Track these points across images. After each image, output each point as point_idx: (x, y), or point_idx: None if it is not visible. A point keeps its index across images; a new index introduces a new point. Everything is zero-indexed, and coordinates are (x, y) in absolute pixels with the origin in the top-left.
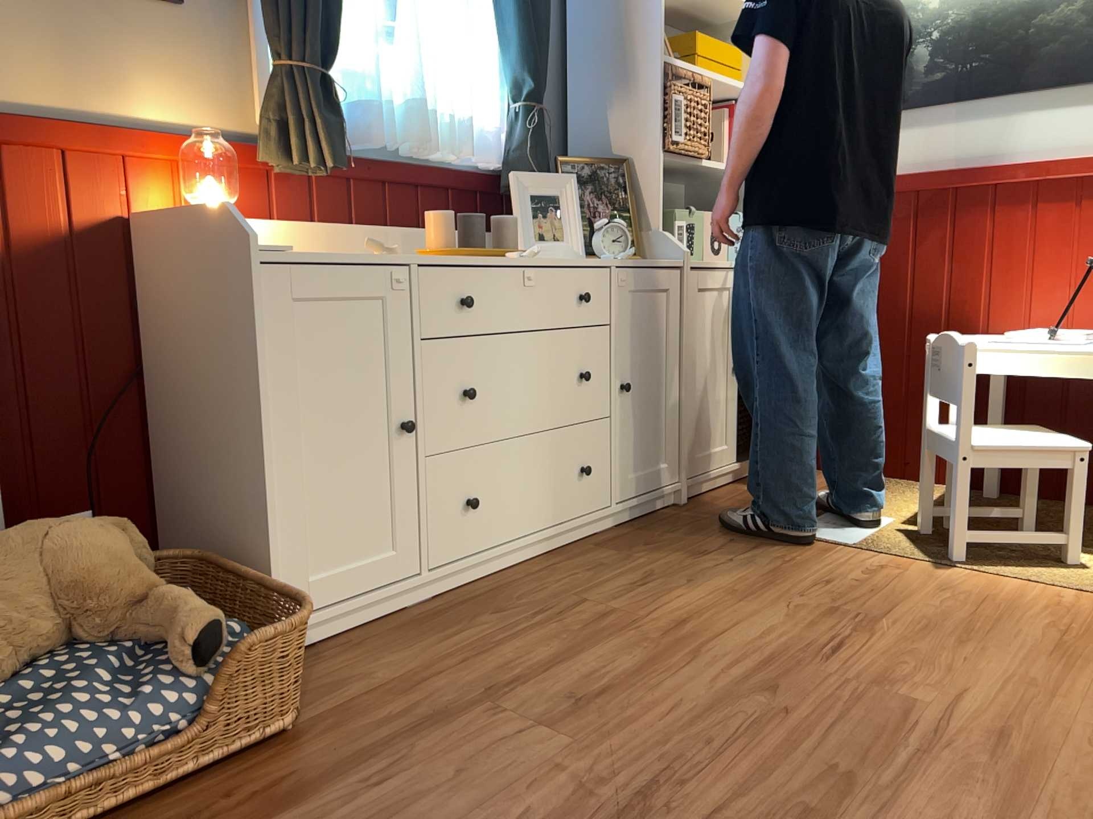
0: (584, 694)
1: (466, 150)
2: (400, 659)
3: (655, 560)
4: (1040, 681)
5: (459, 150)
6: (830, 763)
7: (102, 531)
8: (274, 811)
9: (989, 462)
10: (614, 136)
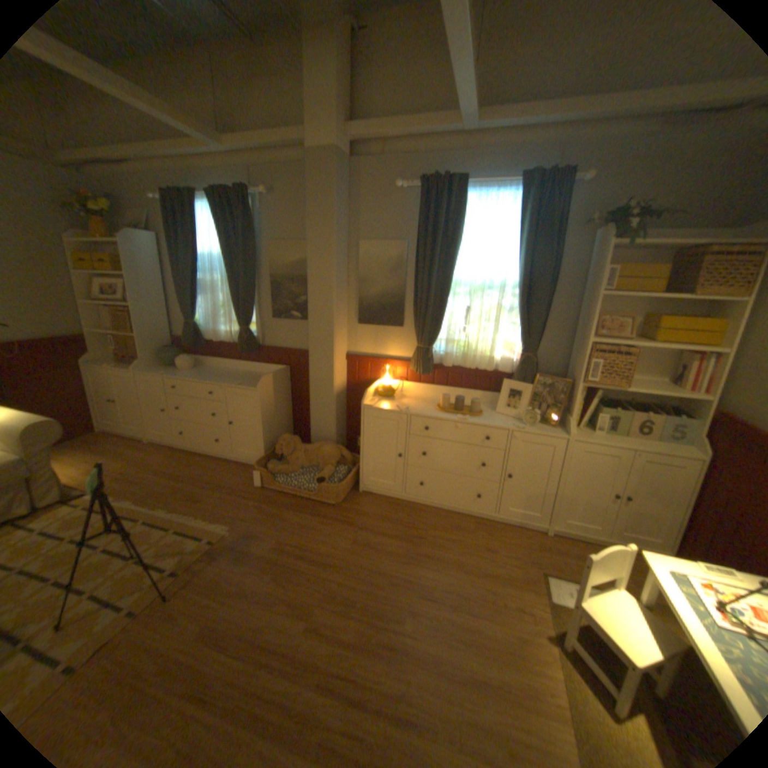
0: (372, 546)
1: (487, 369)
2: (372, 509)
3: (476, 541)
4: (441, 670)
5: (486, 369)
6: (359, 603)
7: (332, 450)
8: (311, 516)
9: (589, 622)
10: (575, 368)
